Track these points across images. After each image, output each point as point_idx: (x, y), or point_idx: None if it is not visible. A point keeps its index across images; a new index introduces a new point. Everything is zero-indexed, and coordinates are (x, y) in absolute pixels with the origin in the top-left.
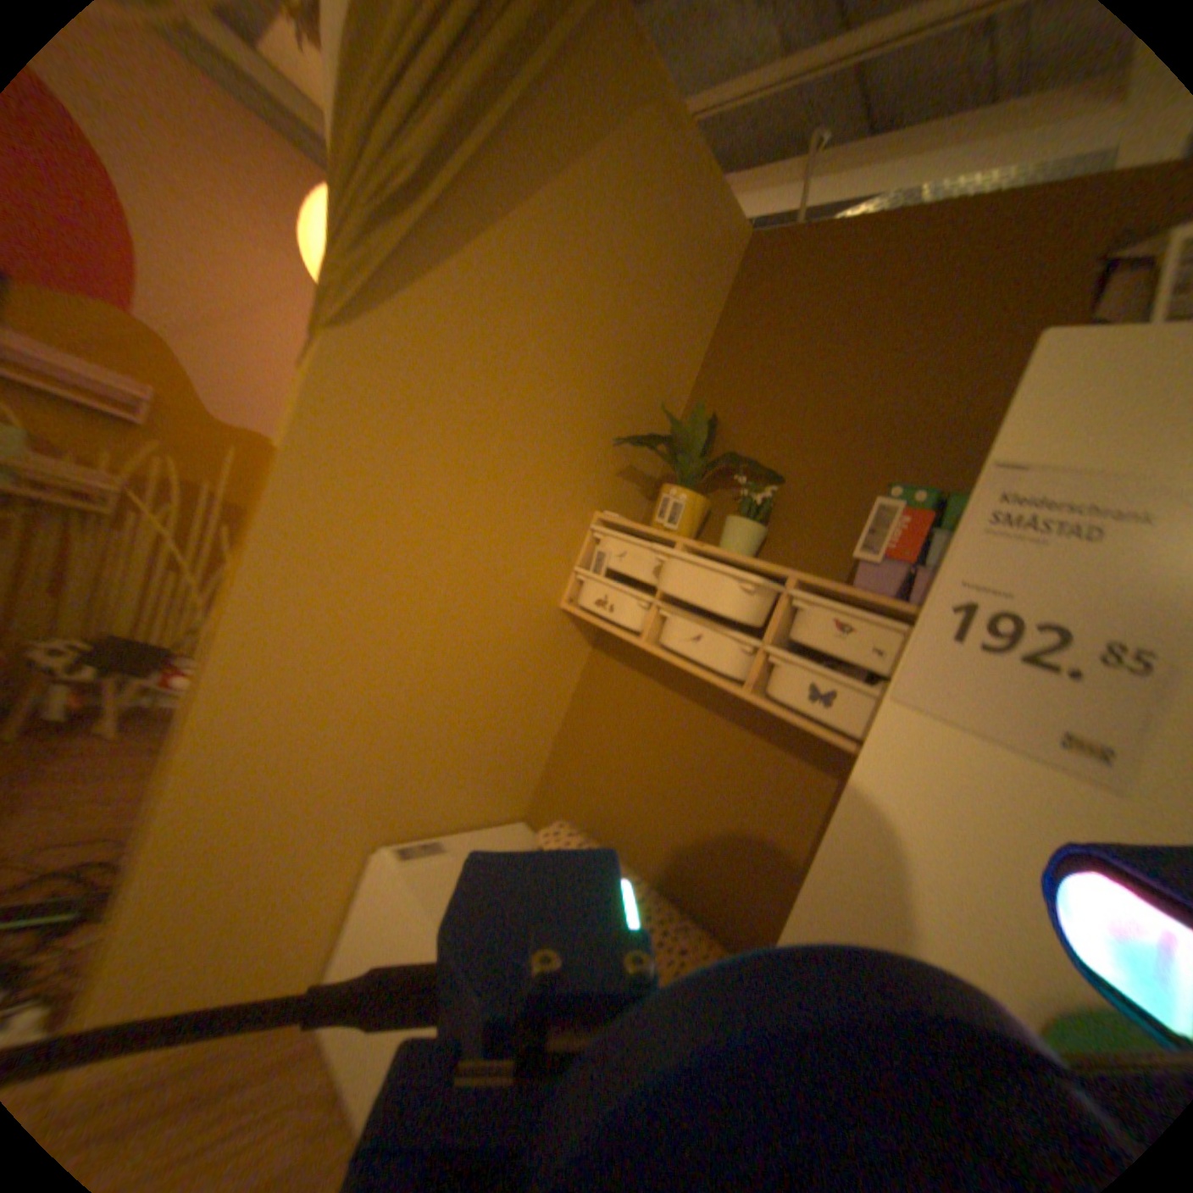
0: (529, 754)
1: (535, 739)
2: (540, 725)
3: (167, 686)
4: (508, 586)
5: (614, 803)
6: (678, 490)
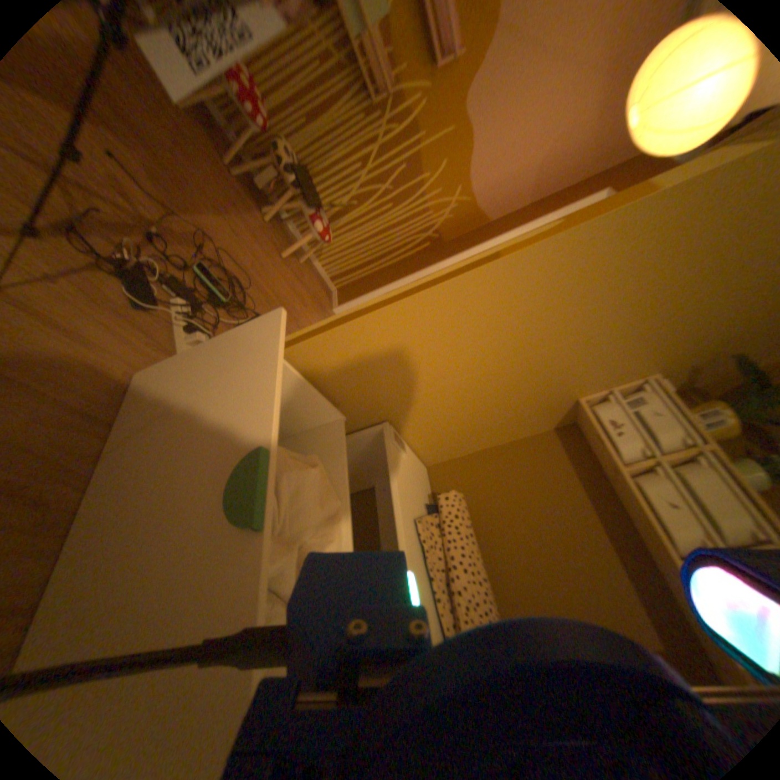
0: (468, 445)
1: (479, 442)
2: (489, 439)
3: (311, 220)
4: (585, 368)
5: (491, 514)
6: (726, 415)
